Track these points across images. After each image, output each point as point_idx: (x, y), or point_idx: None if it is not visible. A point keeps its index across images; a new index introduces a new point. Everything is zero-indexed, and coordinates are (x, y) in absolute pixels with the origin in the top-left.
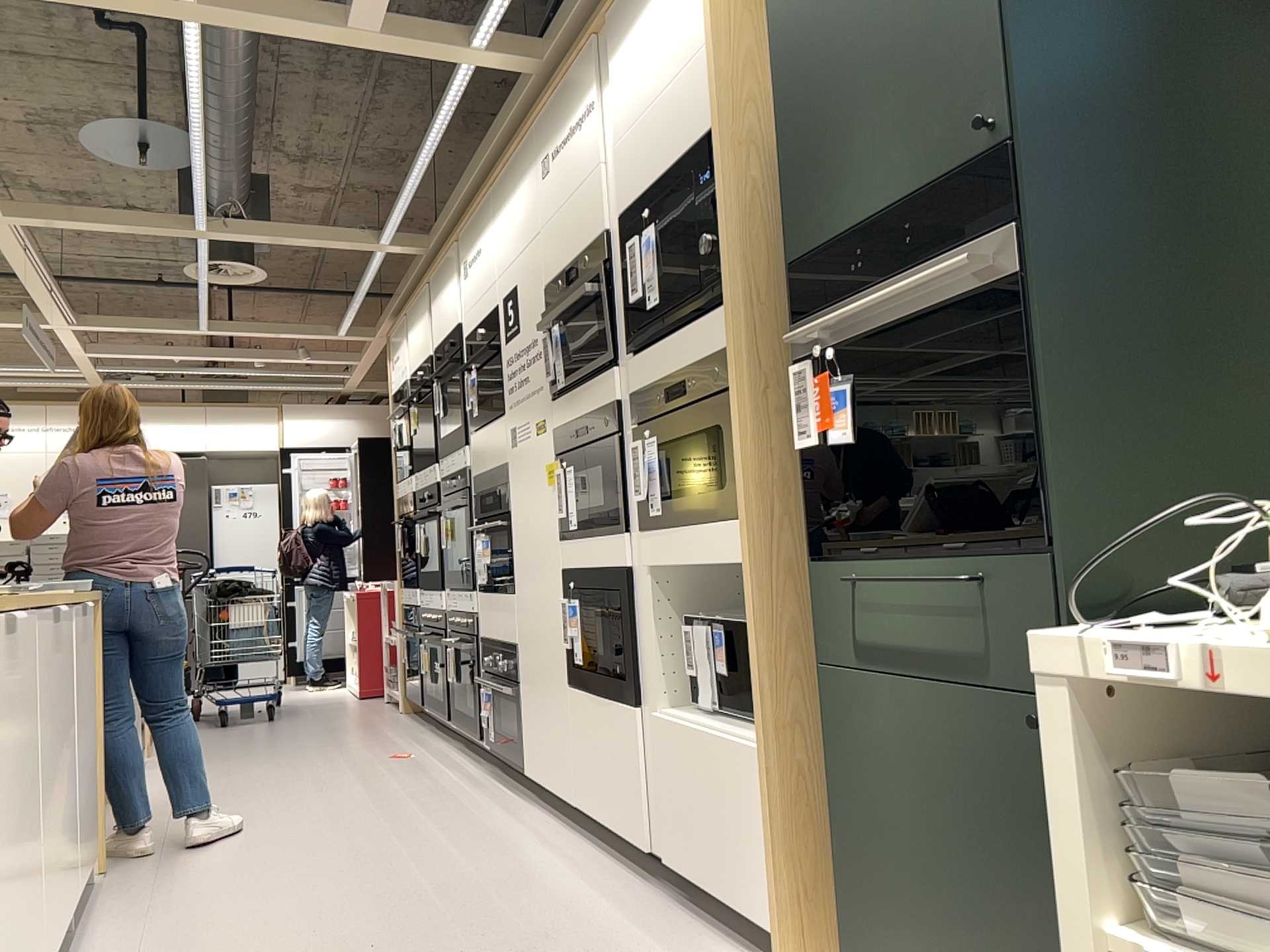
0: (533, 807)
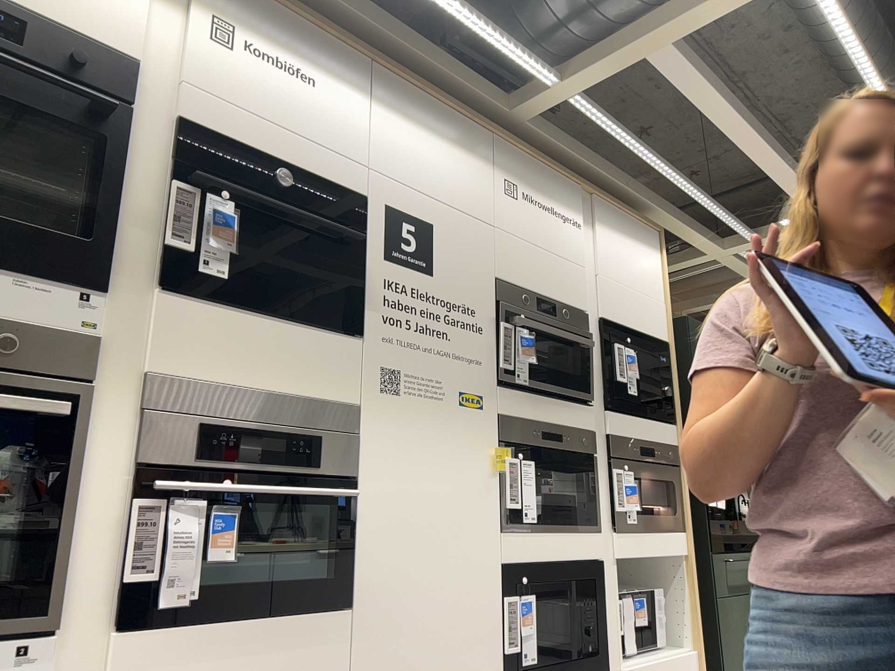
0: None
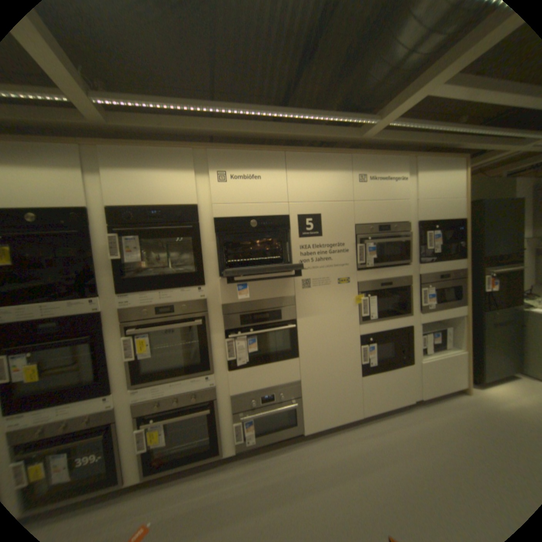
0: (318, 443)
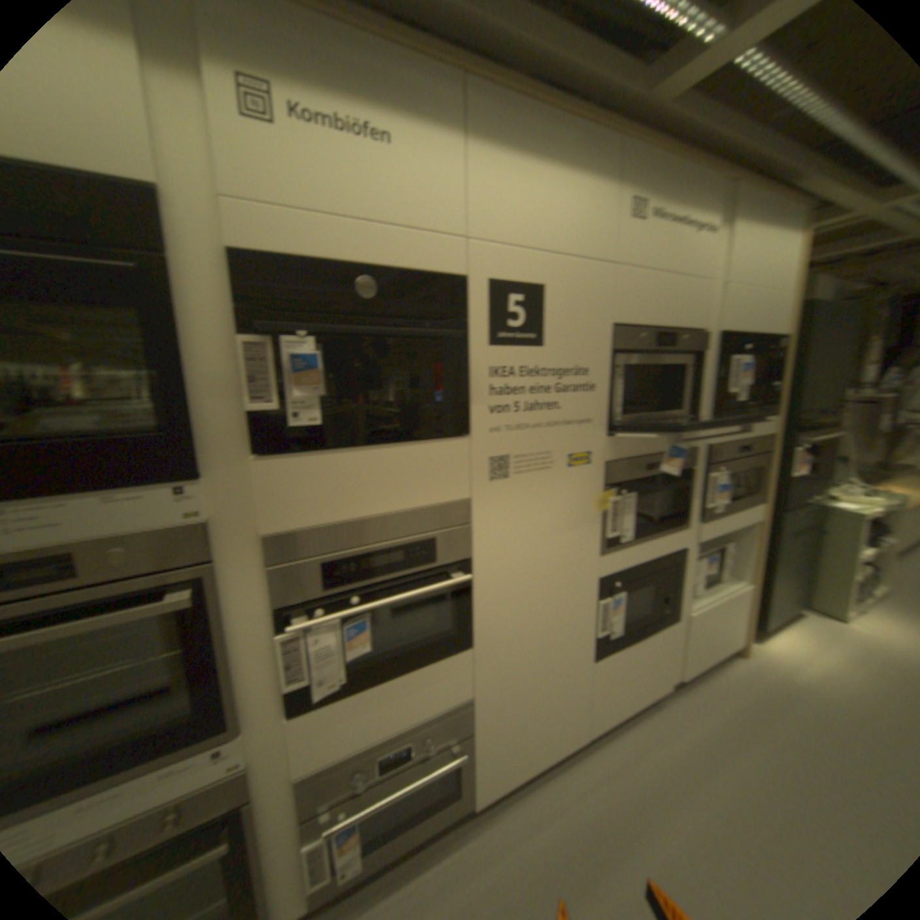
0: (504, 819)
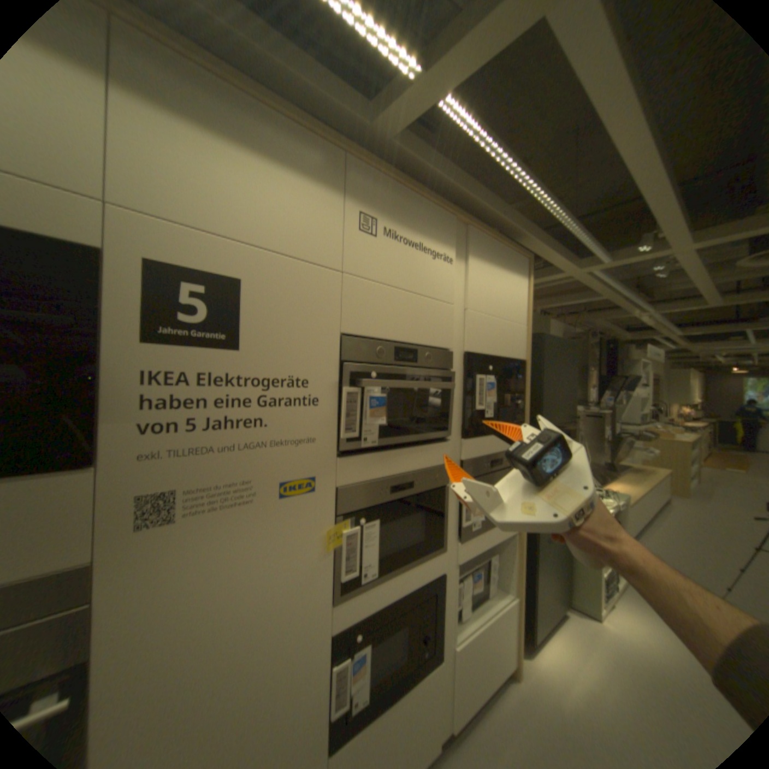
0: None
